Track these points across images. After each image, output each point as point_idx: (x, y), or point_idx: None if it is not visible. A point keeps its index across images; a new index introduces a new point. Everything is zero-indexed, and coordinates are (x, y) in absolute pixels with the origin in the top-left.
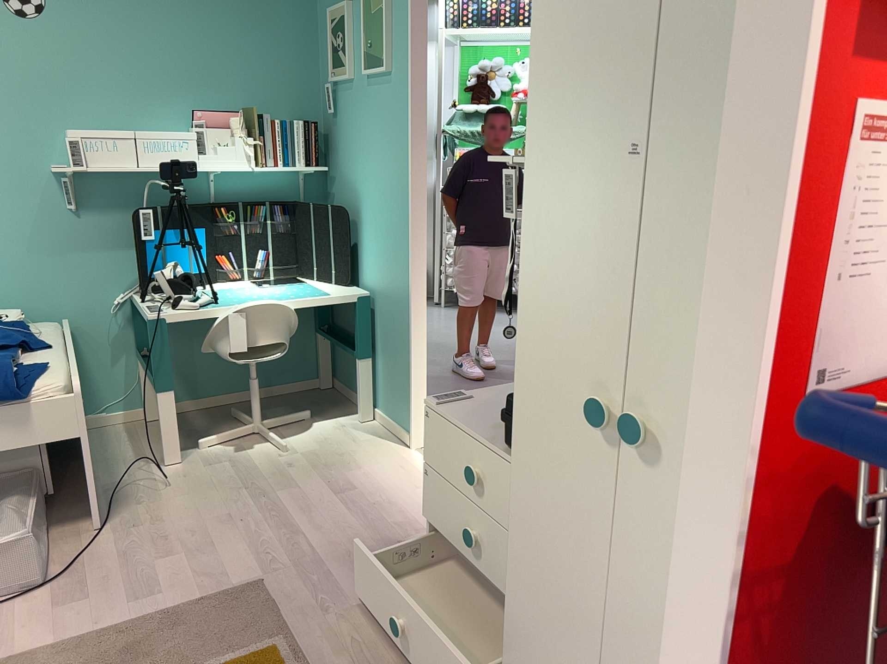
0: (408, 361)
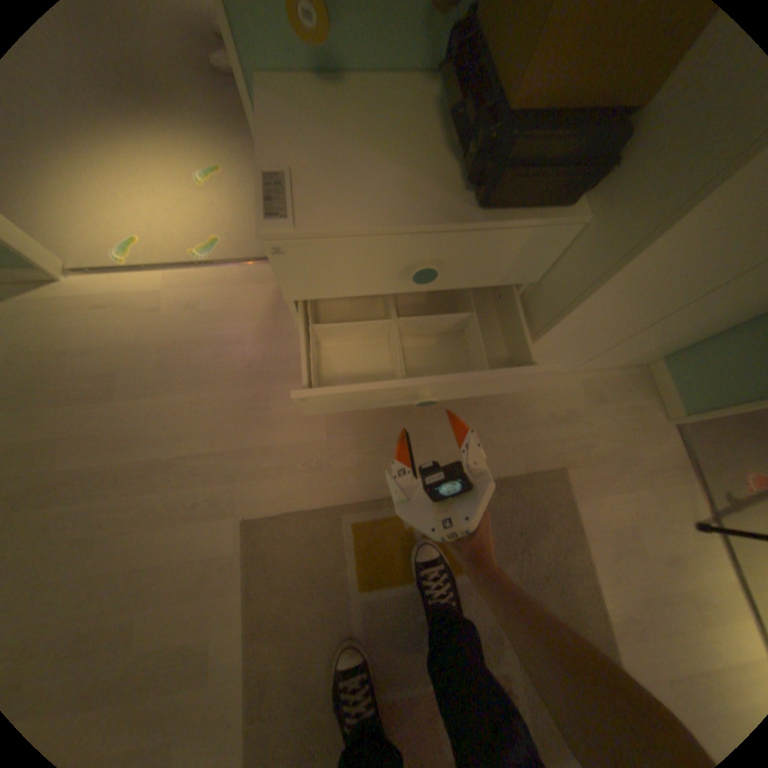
0: None
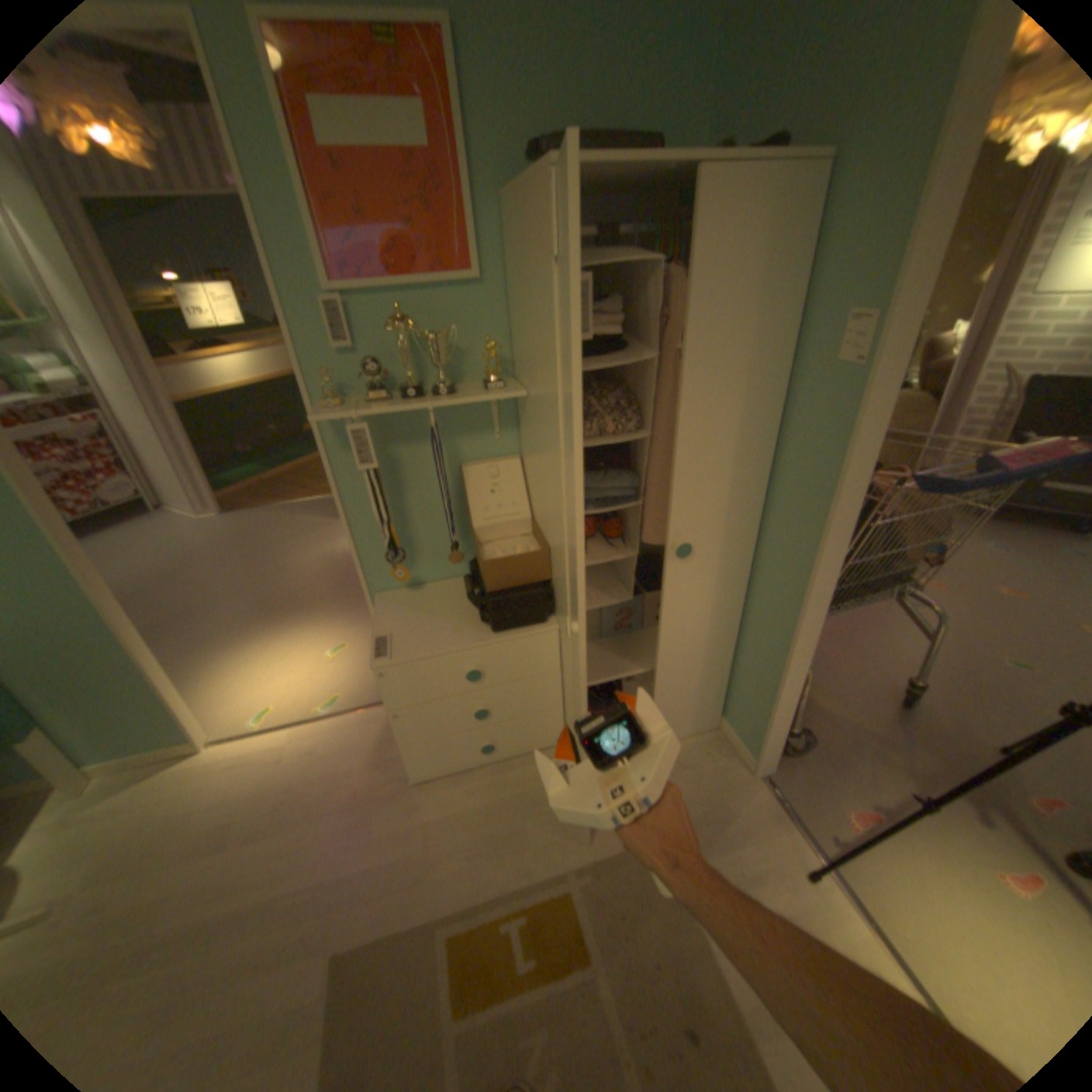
0: (140, 681)
